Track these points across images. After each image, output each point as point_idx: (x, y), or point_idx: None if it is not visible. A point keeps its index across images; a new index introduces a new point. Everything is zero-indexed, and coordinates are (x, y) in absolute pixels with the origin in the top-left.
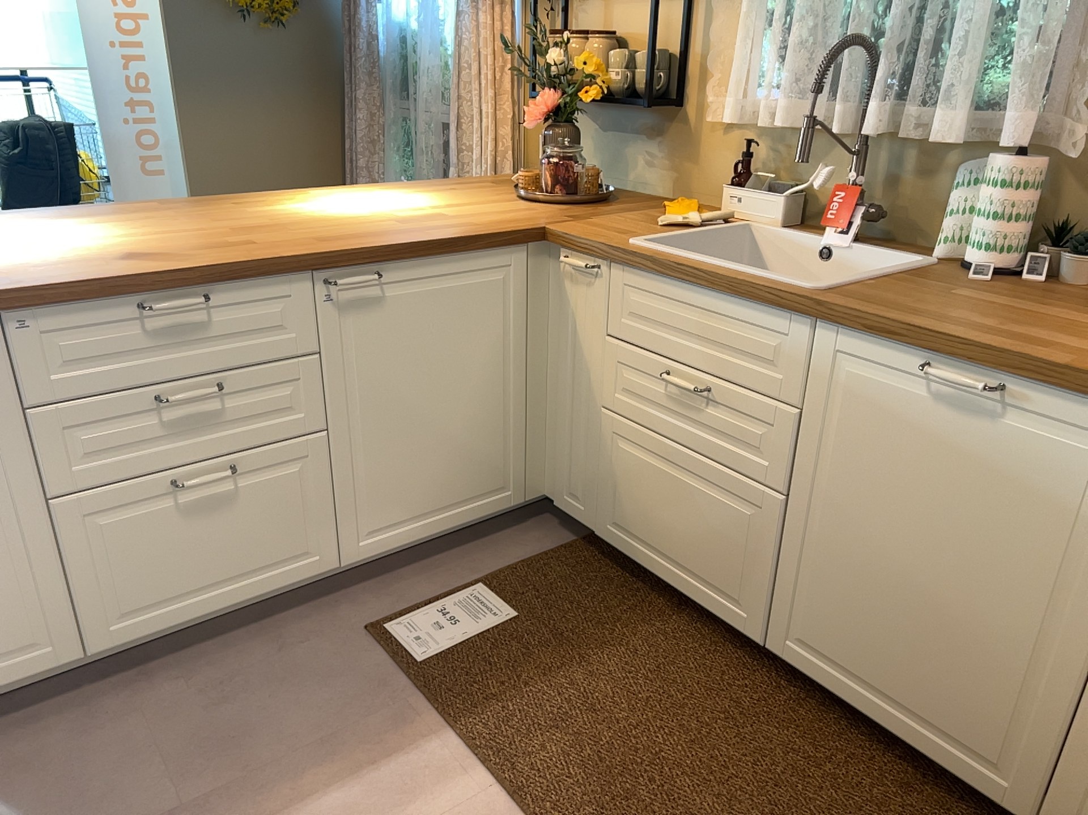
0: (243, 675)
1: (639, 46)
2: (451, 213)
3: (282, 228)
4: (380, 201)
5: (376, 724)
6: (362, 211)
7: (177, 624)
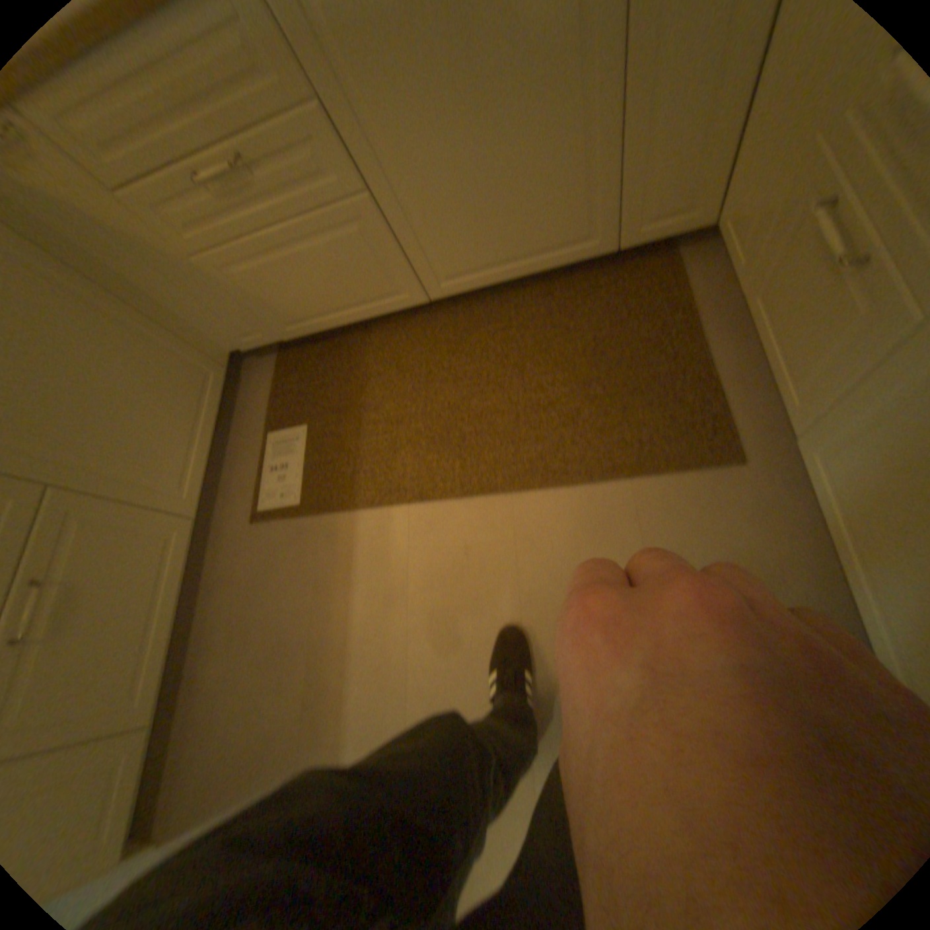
0: (236, 619)
1: None
2: None
3: None
4: None
5: (326, 554)
6: None
7: (166, 654)
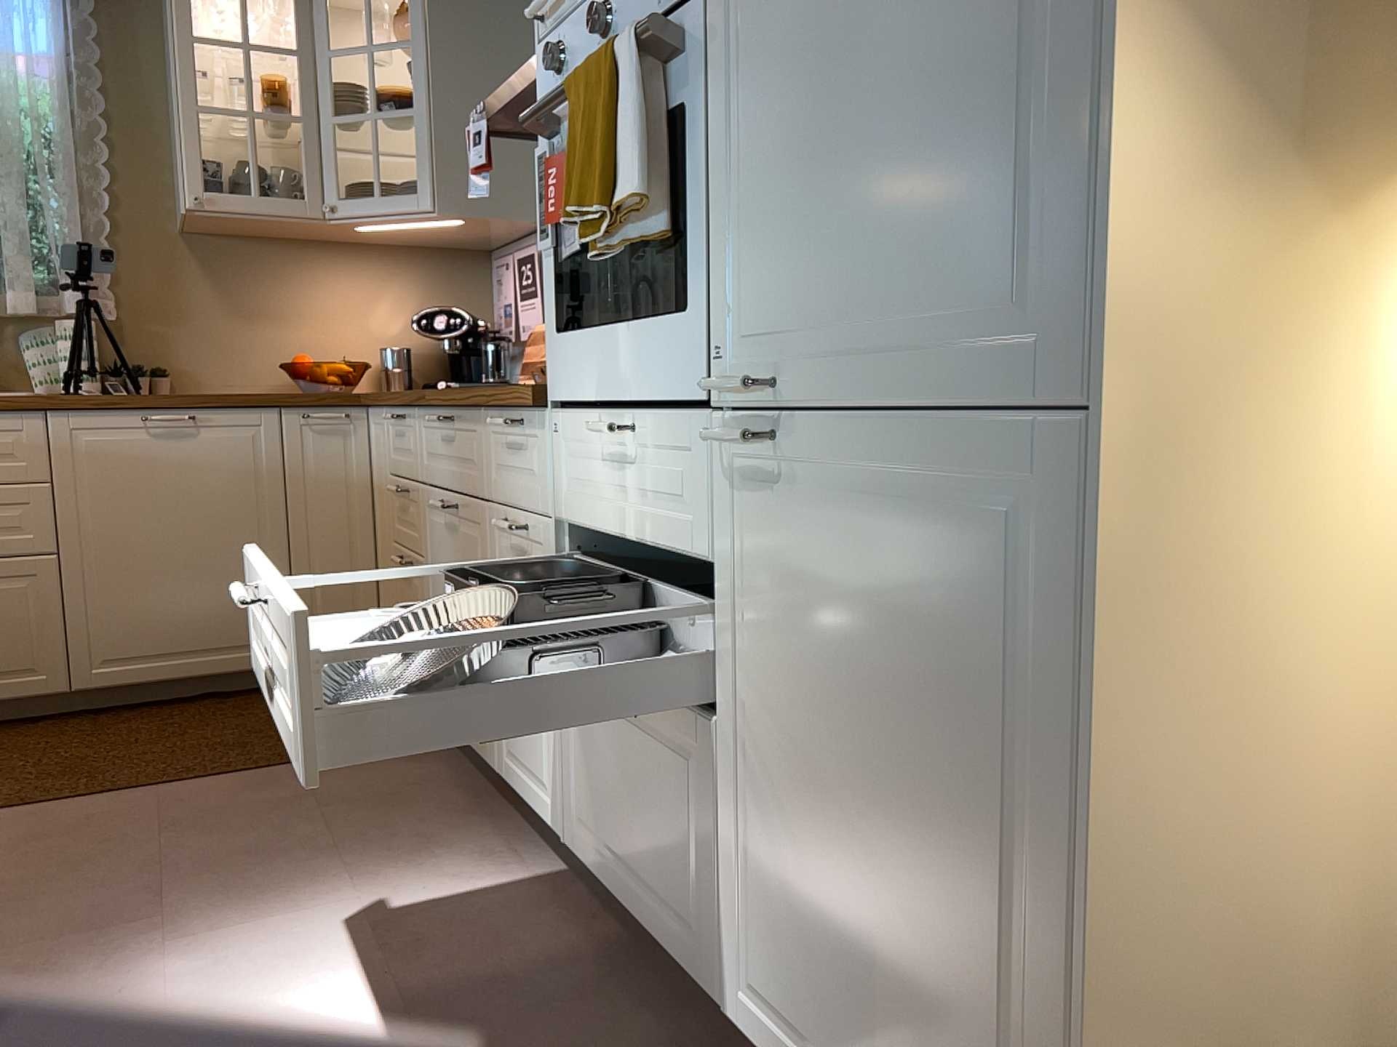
0: None
1: None
2: None
3: None
4: None
5: None
6: None
7: None
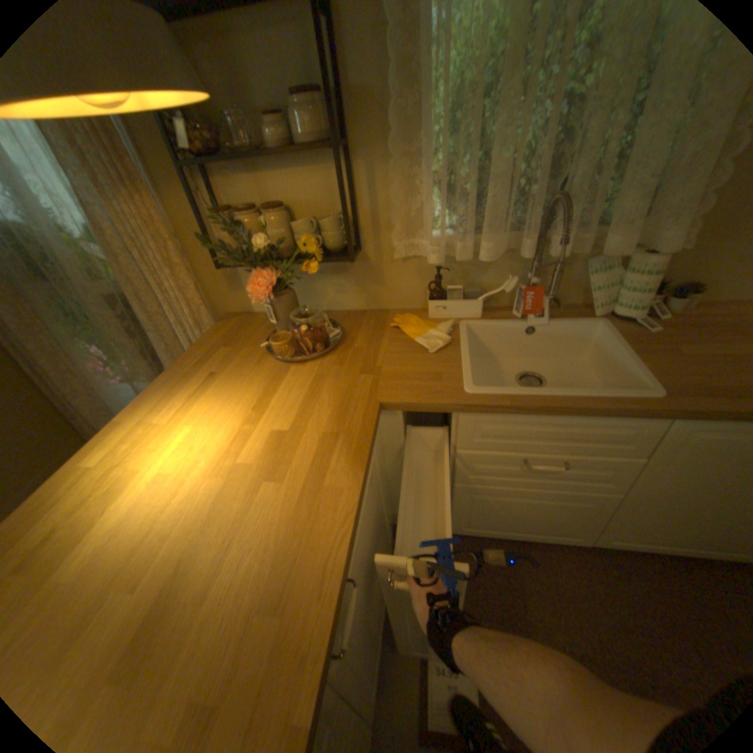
0: None
1: (305, 206)
2: (284, 426)
3: (173, 607)
4: (185, 439)
5: None
6: (201, 477)
7: None
